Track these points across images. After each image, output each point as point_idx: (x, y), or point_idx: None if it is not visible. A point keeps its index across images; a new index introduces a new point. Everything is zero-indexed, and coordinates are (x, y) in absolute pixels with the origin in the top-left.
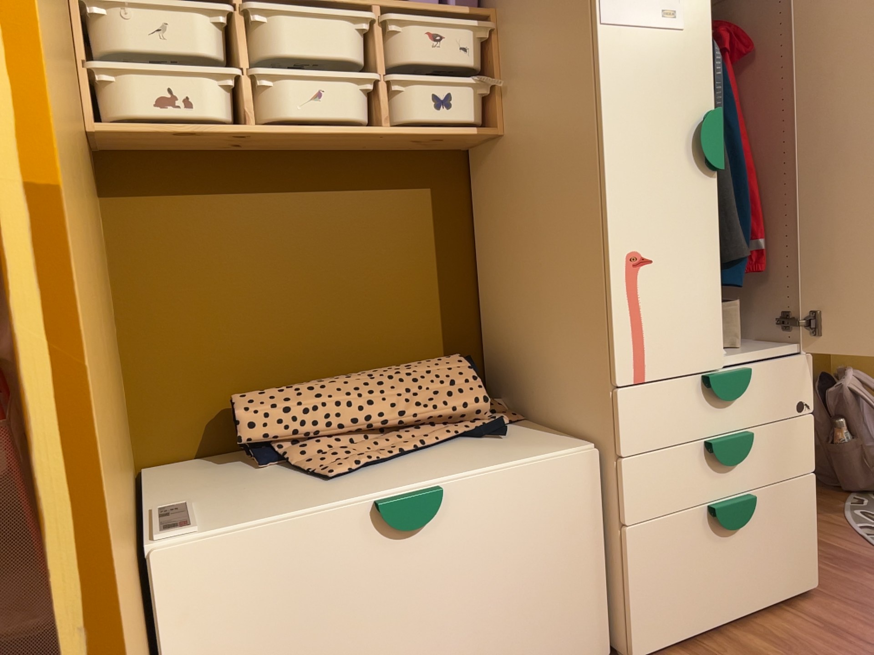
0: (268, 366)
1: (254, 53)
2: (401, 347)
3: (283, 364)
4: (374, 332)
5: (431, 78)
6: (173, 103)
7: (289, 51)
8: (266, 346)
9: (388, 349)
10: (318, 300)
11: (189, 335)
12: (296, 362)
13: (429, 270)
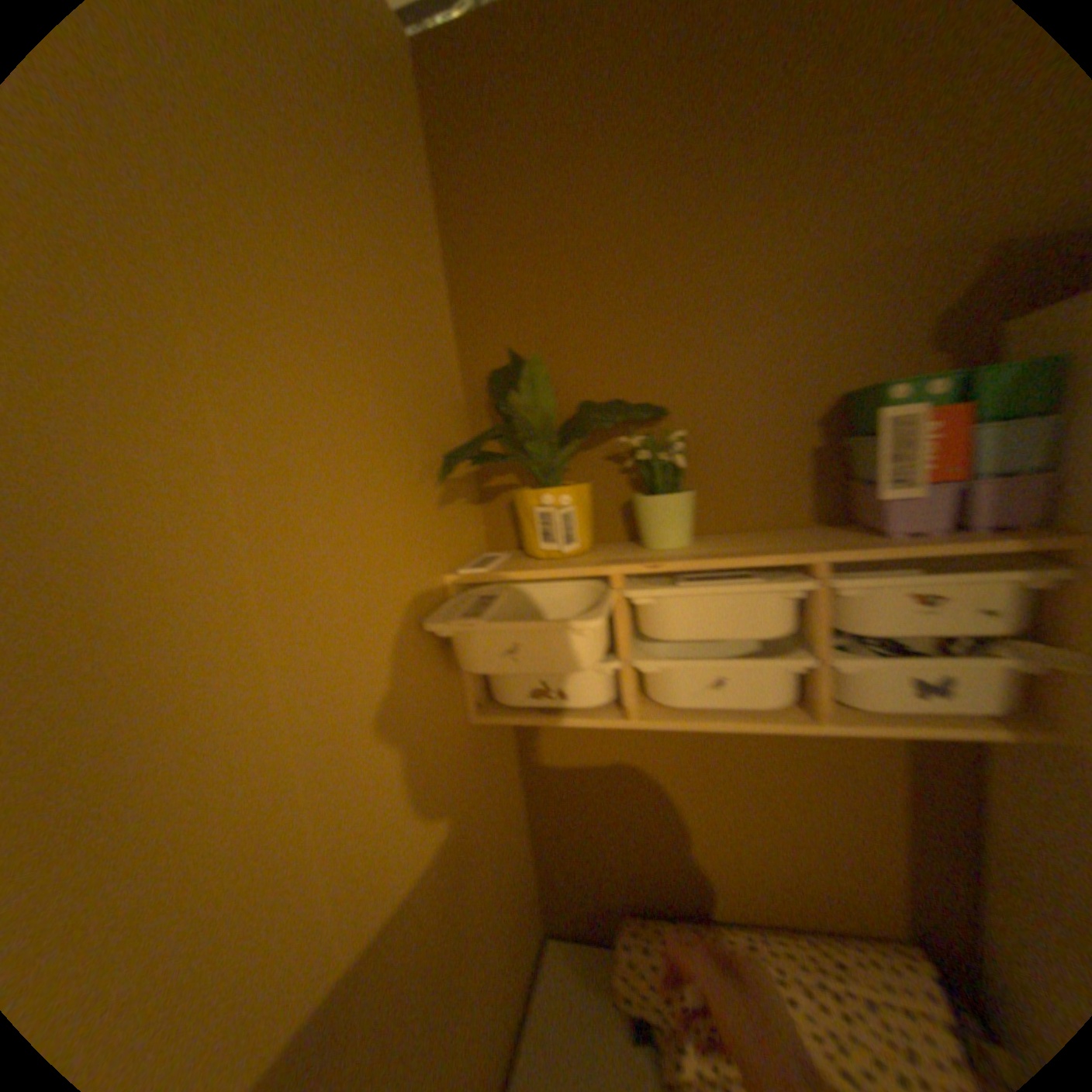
0: (665, 883)
1: (639, 628)
2: (836, 904)
3: (681, 885)
4: (798, 880)
5: (915, 665)
6: (547, 691)
7: (681, 630)
8: (663, 865)
9: (816, 902)
10: (725, 833)
11: (587, 839)
12: (696, 887)
13: (892, 826)
